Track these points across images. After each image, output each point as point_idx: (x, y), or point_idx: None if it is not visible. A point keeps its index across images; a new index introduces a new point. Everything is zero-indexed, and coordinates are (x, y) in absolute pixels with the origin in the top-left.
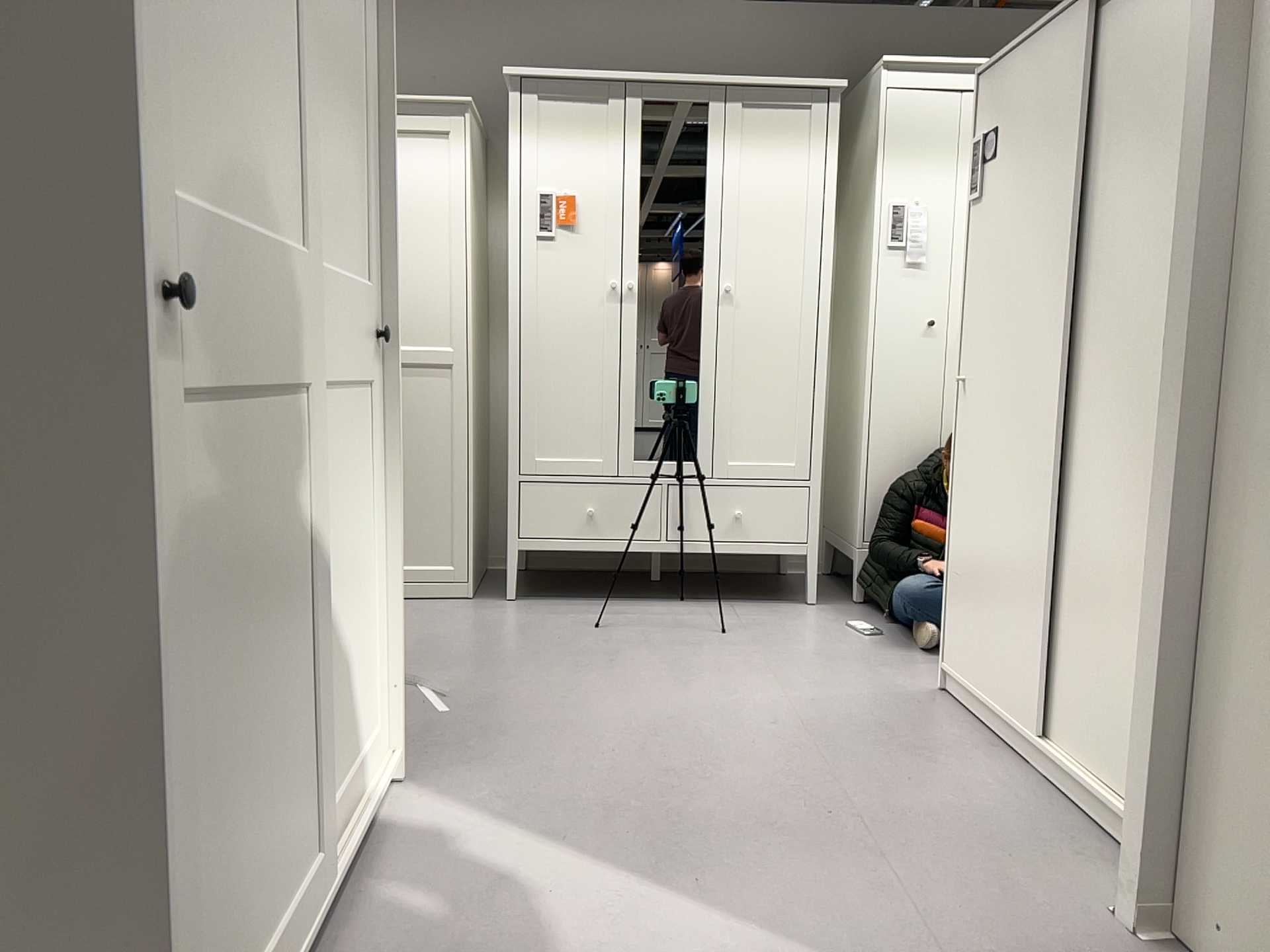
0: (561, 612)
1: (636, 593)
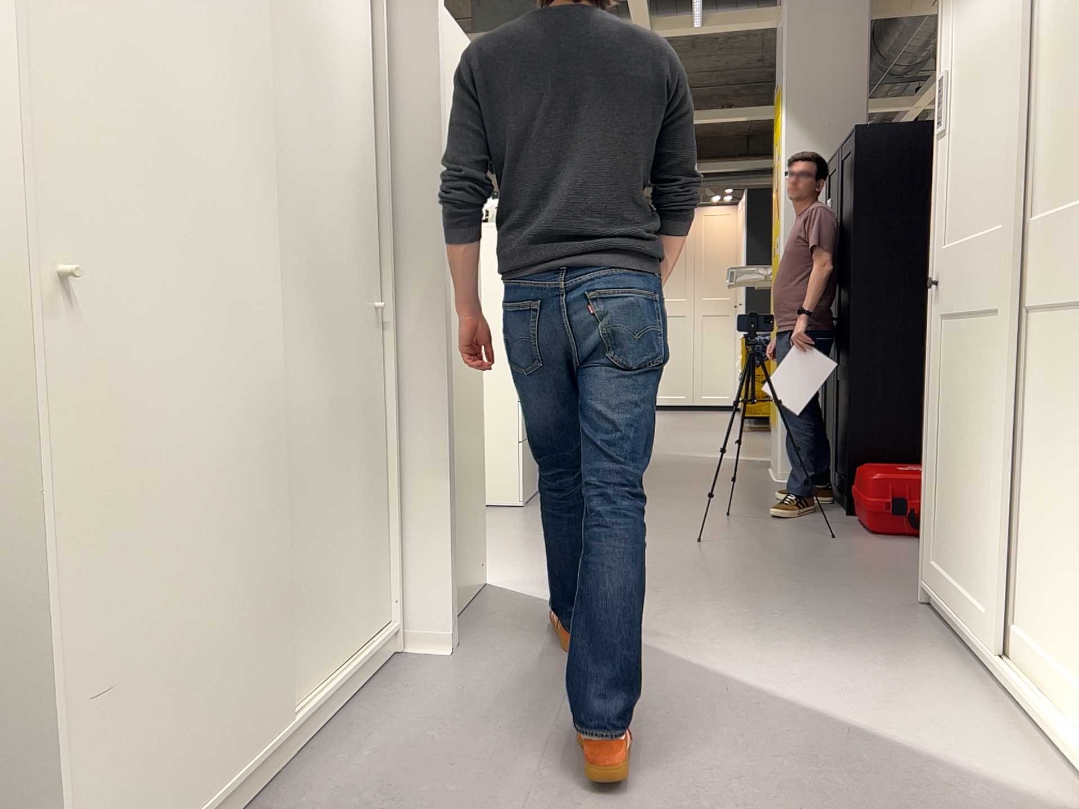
0: None
1: None
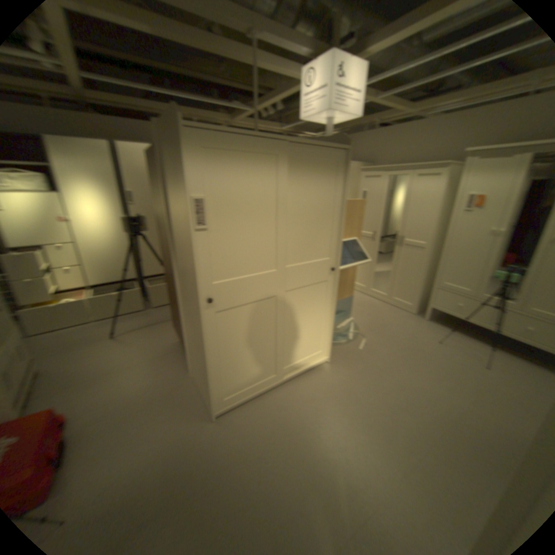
0: (439, 331)
1: (479, 335)
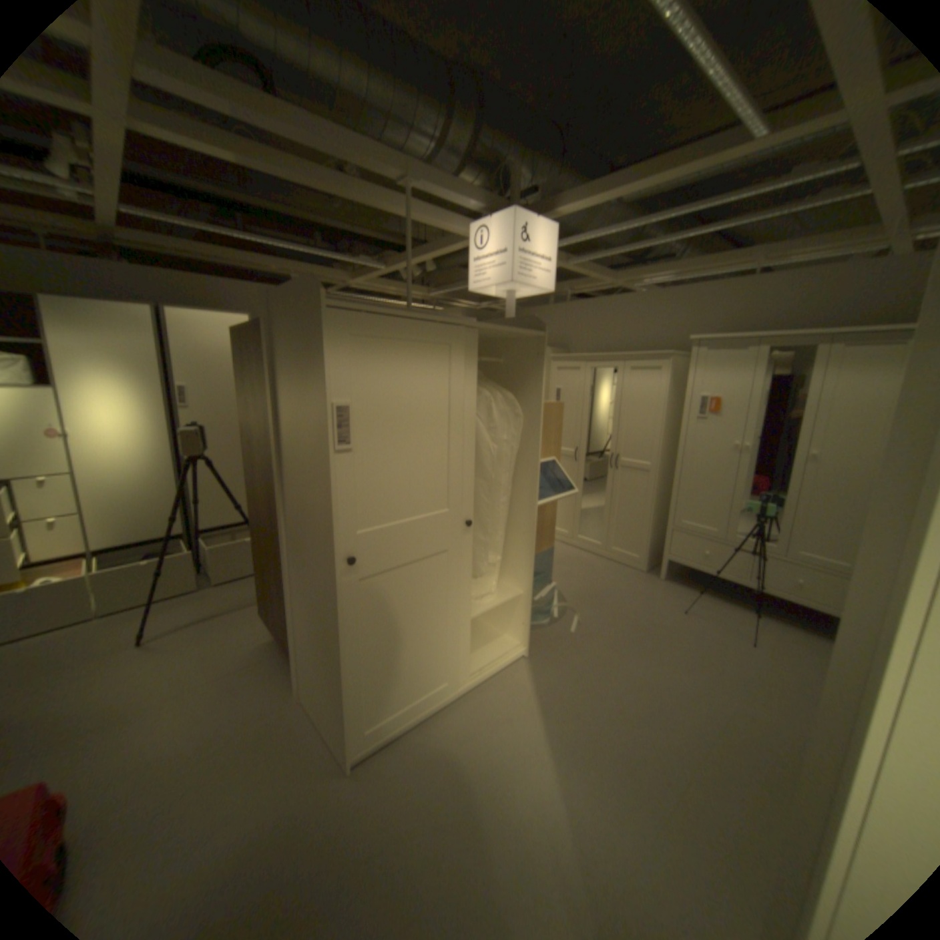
0: (680, 595)
1: (735, 598)
